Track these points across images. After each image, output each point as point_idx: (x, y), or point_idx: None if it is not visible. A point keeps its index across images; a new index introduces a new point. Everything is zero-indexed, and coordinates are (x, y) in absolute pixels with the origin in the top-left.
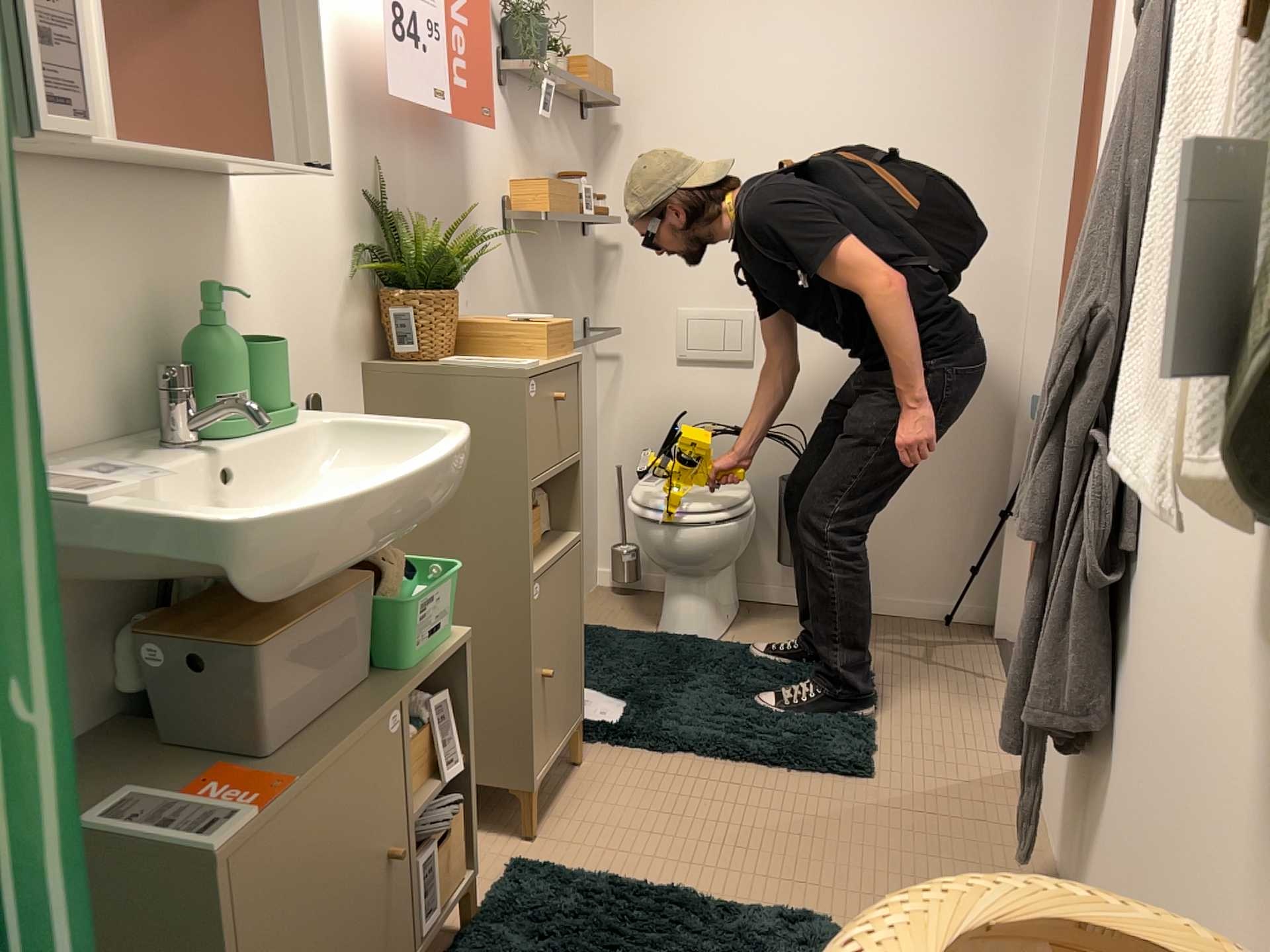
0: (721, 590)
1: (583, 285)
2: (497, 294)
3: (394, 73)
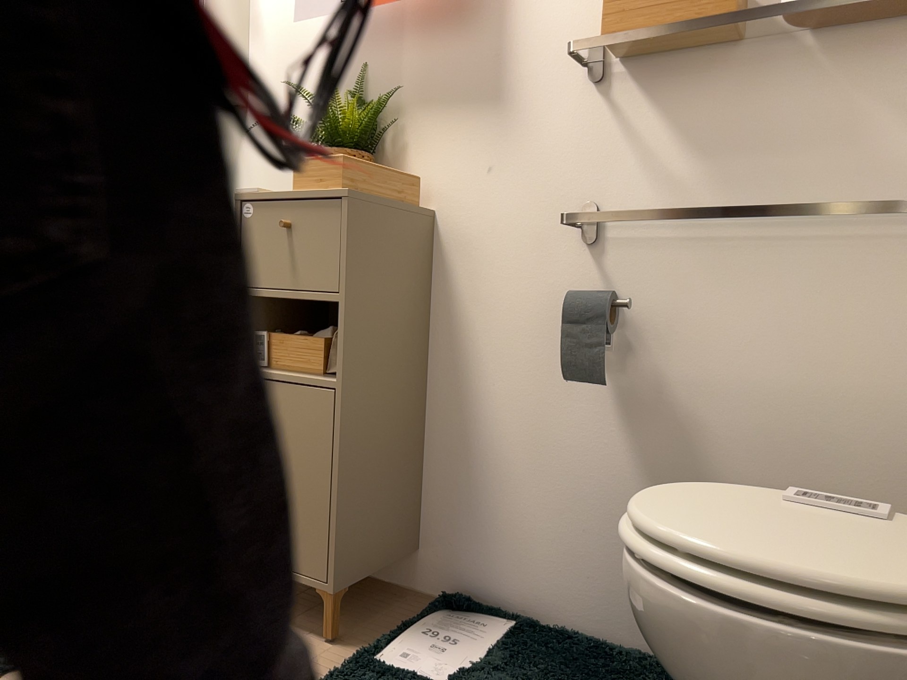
0: None
1: None
2: (556, 157)
3: (303, 9)
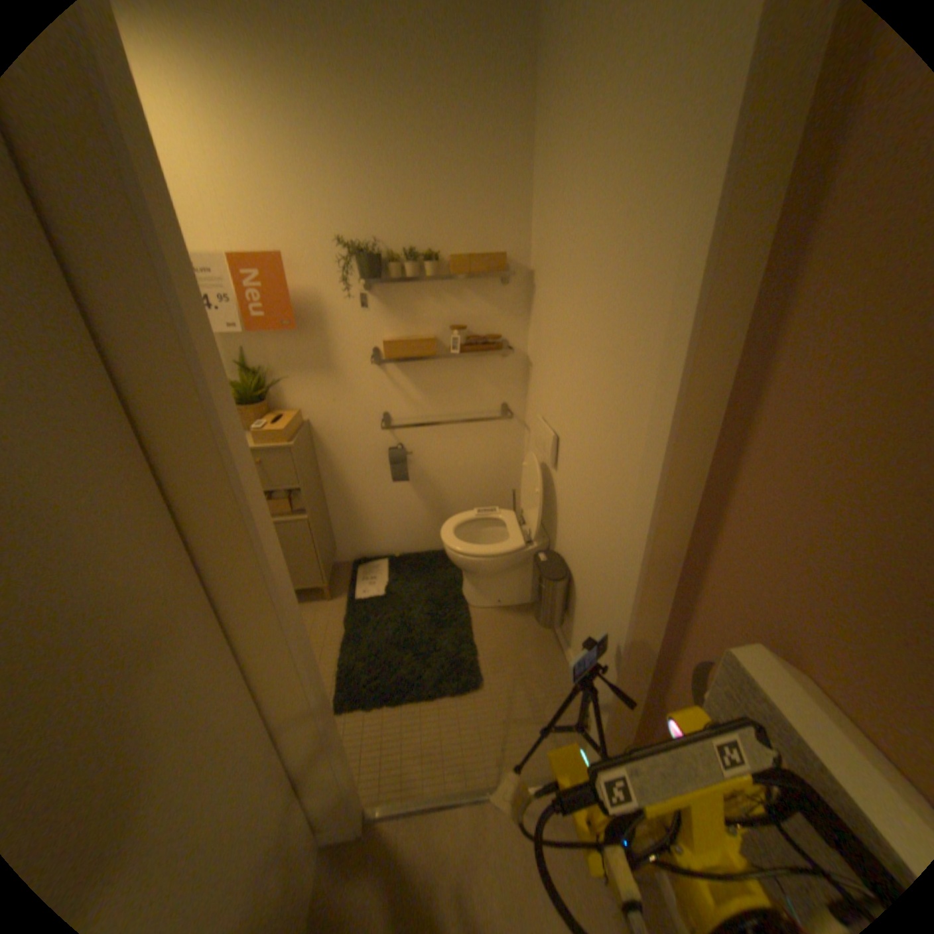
0: (490, 585)
1: (500, 385)
2: (367, 395)
3: None
